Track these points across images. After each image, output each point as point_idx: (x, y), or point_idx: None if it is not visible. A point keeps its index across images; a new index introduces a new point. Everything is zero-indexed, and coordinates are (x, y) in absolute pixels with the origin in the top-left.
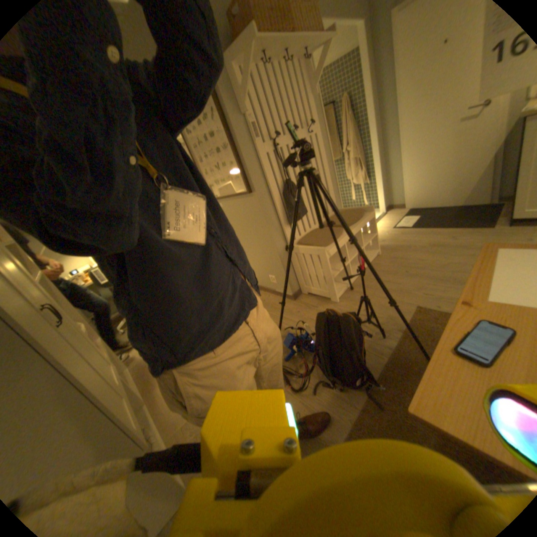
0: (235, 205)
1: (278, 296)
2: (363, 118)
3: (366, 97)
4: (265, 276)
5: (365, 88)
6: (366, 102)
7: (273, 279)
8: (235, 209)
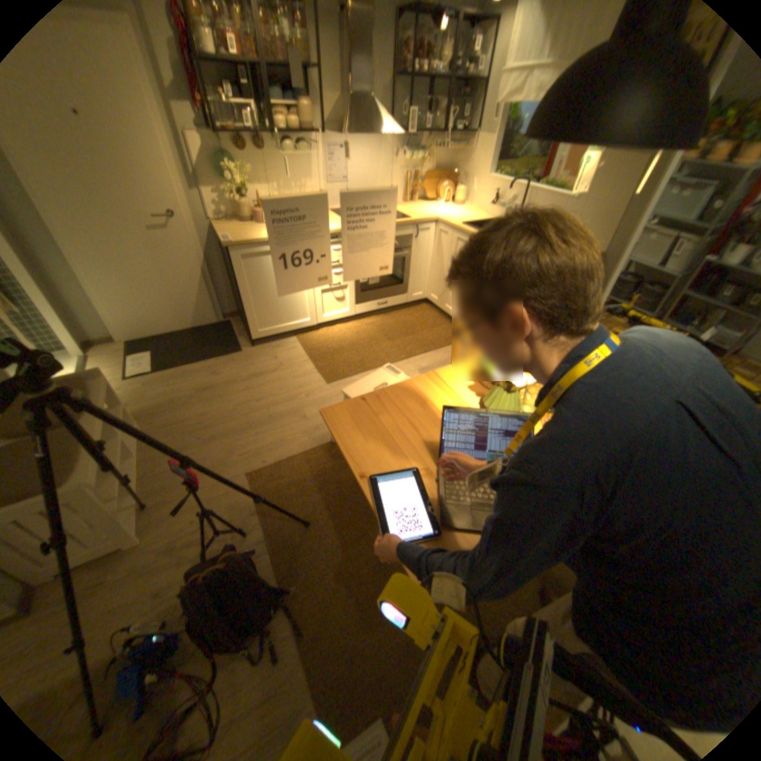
0: None
1: None
2: None
3: None
4: None
5: None
6: None
7: None
8: None
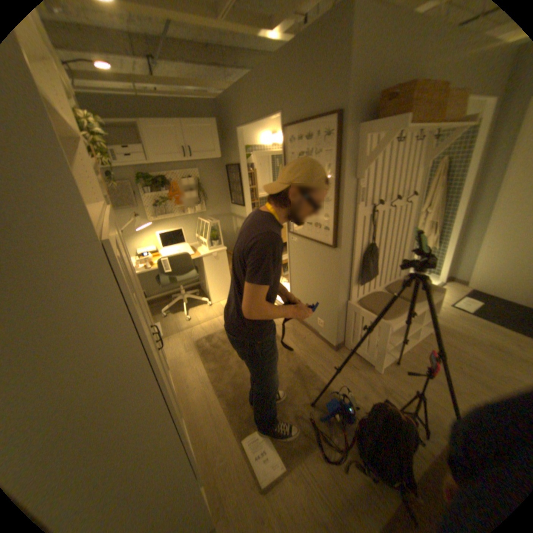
0: (311, 250)
1: (321, 343)
2: (456, 188)
3: (467, 170)
4: (314, 319)
5: (469, 161)
6: (466, 175)
7: (322, 326)
8: (310, 252)
